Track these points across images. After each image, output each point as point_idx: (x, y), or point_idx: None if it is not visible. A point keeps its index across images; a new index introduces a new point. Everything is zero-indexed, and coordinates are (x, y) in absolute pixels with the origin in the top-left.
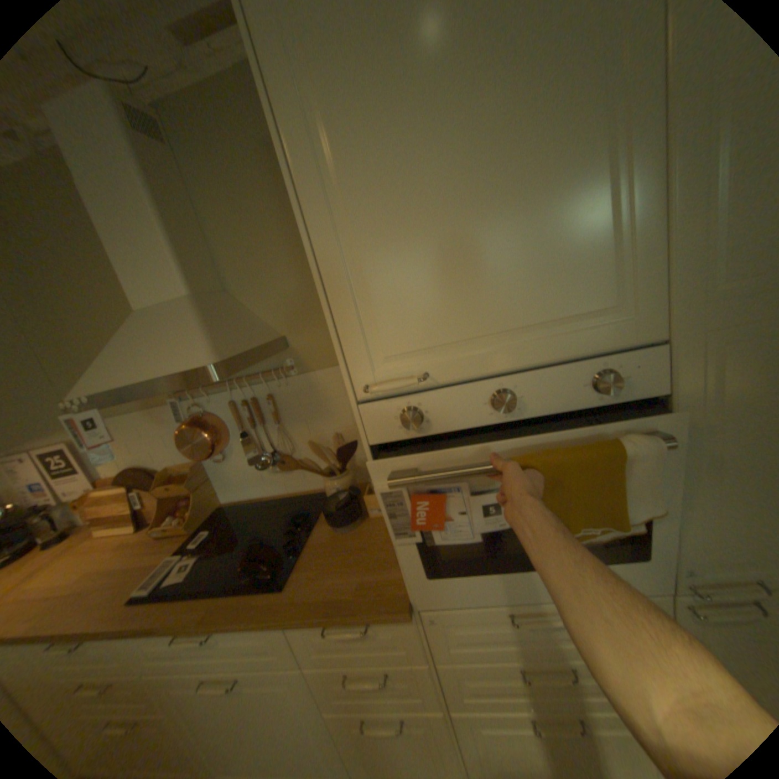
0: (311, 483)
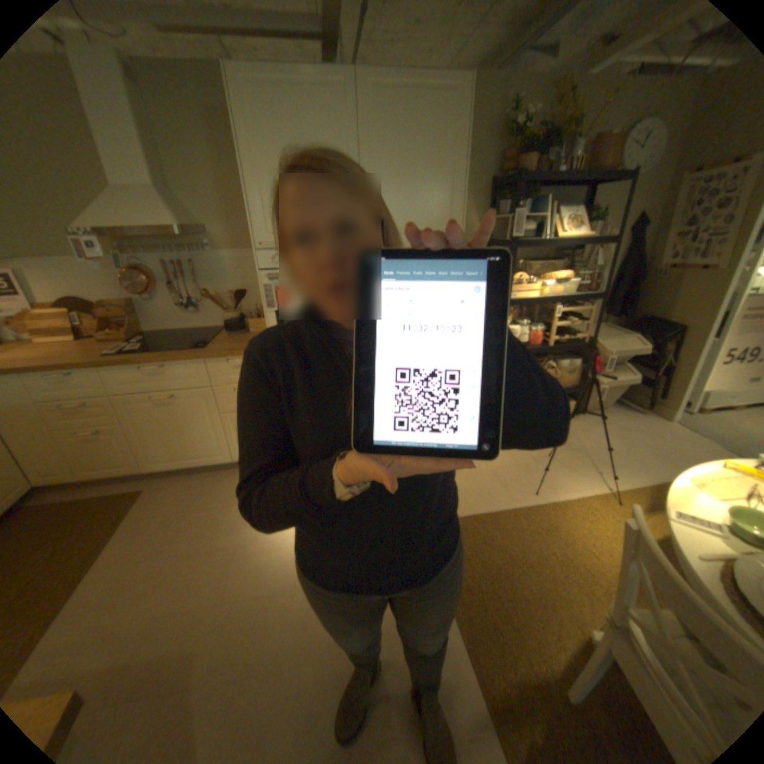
0: (211, 322)
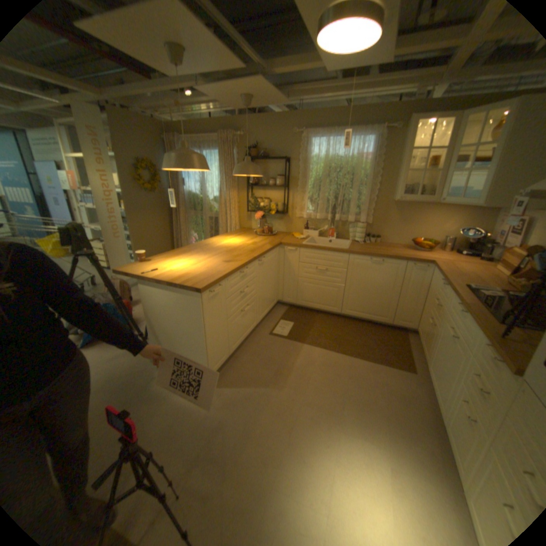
0: None
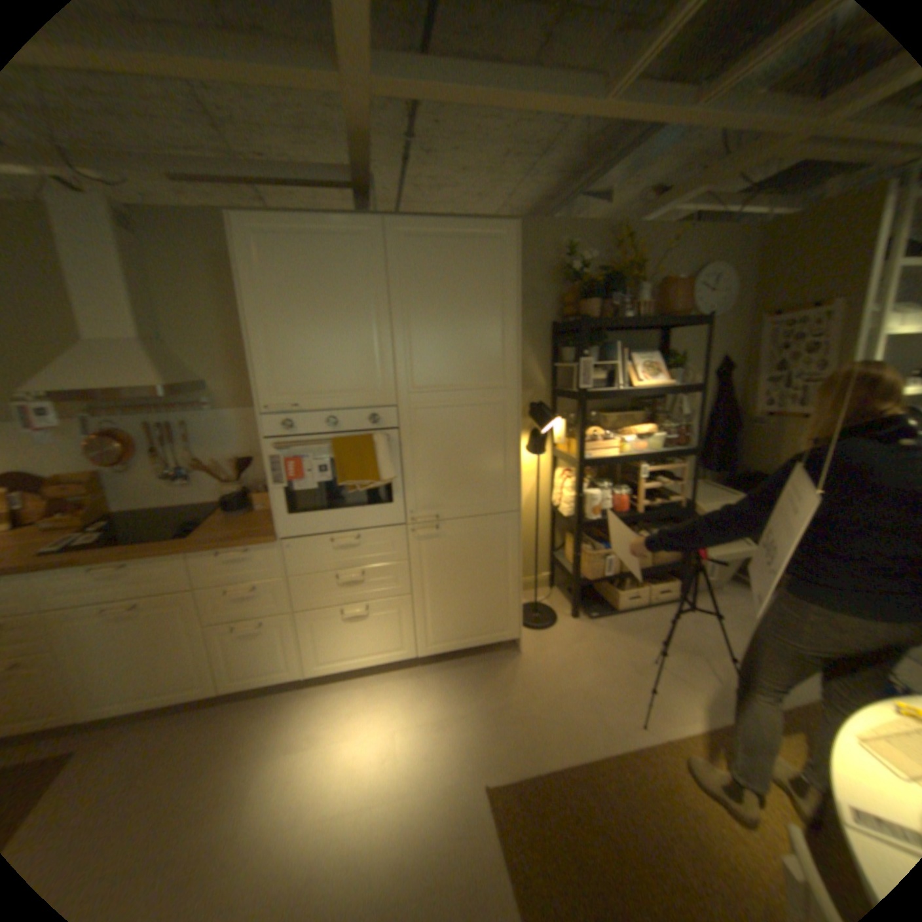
0: (208, 496)
